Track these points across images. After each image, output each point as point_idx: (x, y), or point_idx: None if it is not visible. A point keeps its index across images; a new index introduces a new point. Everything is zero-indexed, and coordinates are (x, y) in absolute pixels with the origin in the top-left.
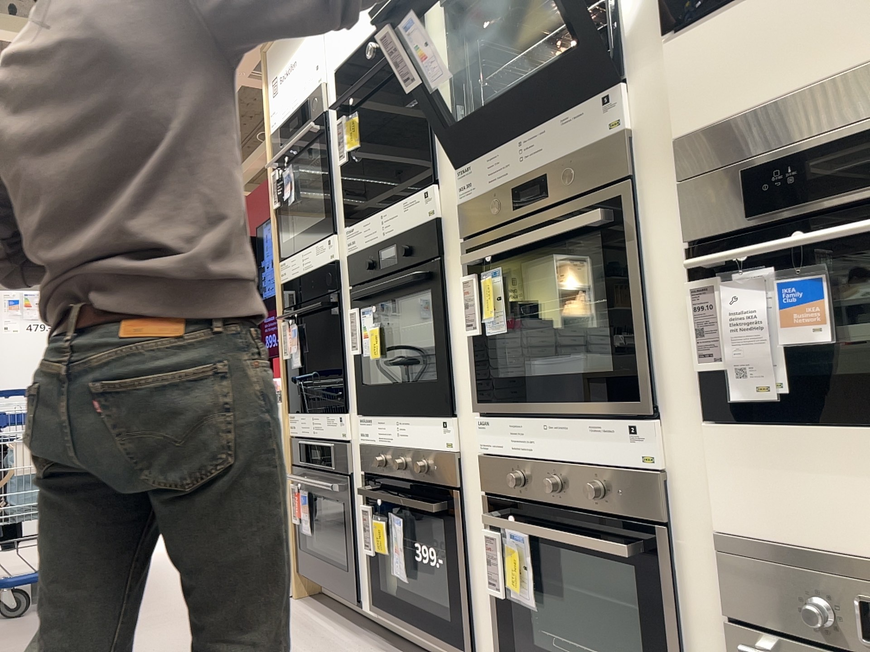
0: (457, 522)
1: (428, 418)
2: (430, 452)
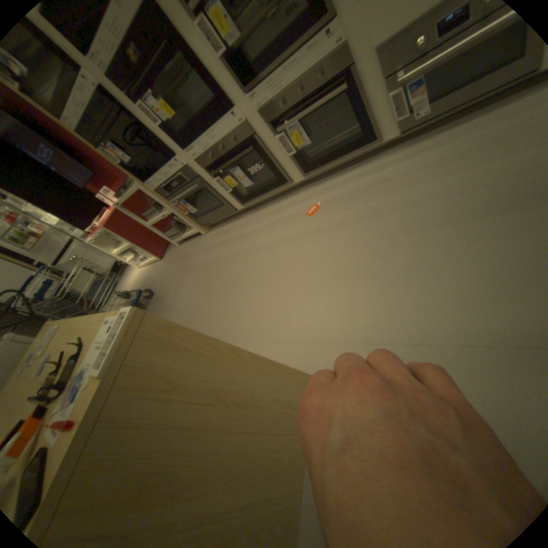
0: (262, 144)
1: (221, 117)
2: (232, 130)
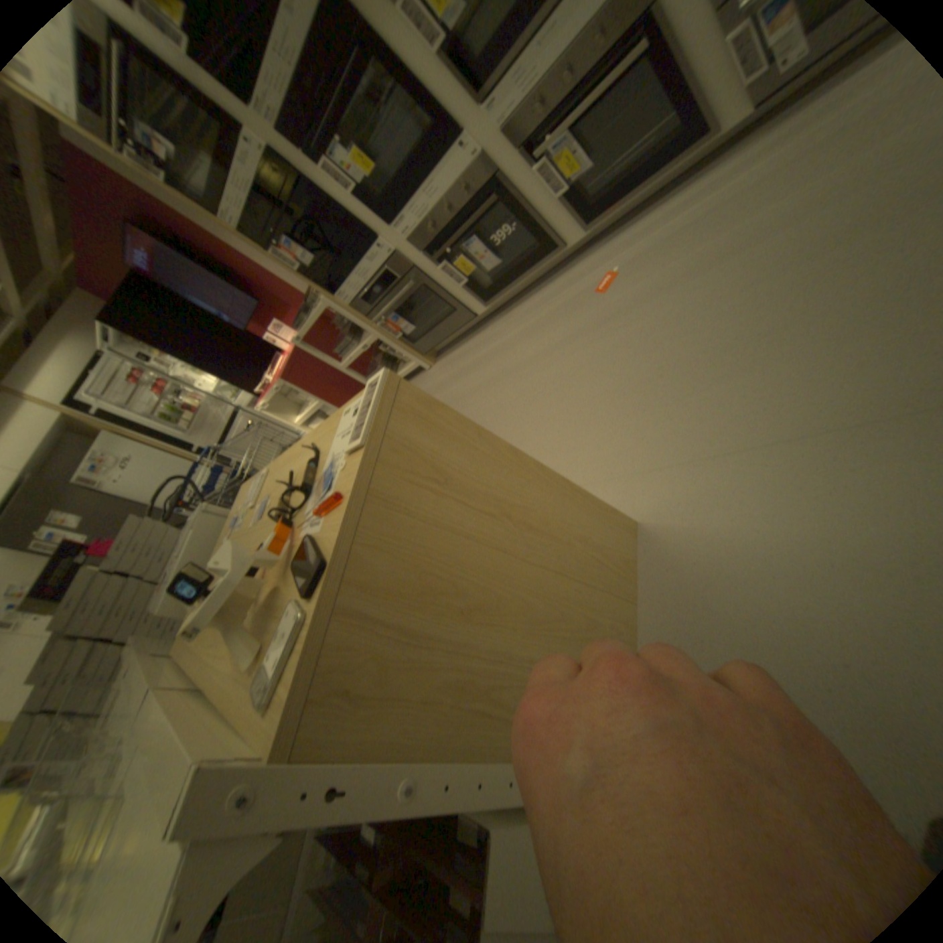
0: (511, 187)
1: (443, 155)
2: (462, 173)
